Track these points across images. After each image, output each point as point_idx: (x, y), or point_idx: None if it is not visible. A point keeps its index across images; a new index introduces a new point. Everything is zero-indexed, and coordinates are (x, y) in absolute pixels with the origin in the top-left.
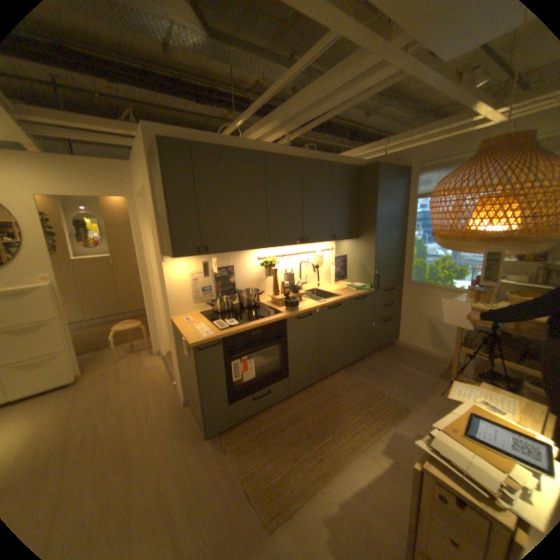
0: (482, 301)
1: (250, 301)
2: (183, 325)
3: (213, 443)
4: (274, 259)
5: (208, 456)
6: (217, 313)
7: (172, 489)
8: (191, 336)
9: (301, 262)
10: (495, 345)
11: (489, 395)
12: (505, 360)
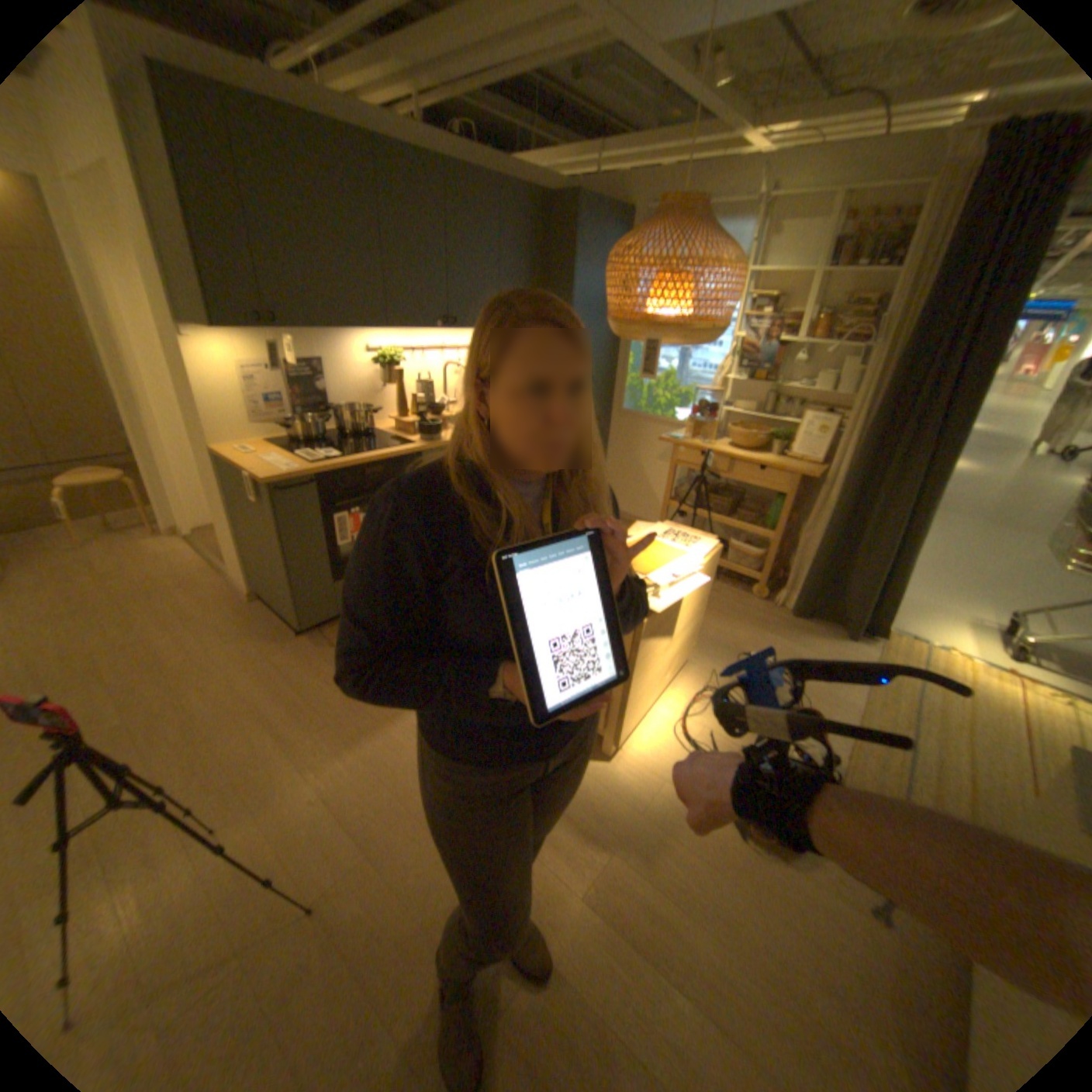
0: (700, 437)
1: (358, 426)
2: (238, 458)
3: (311, 639)
4: (398, 354)
5: (305, 652)
6: (299, 443)
7: (255, 690)
8: (260, 471)
9: (447, 365)
10: (705, 495)
11: (666, 531)
12: (714, 514)
